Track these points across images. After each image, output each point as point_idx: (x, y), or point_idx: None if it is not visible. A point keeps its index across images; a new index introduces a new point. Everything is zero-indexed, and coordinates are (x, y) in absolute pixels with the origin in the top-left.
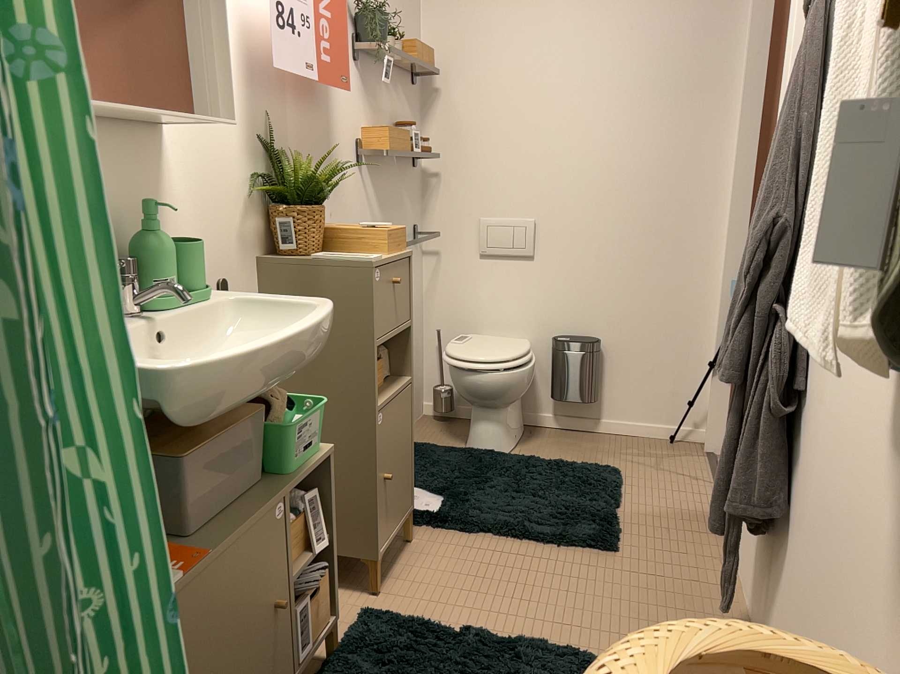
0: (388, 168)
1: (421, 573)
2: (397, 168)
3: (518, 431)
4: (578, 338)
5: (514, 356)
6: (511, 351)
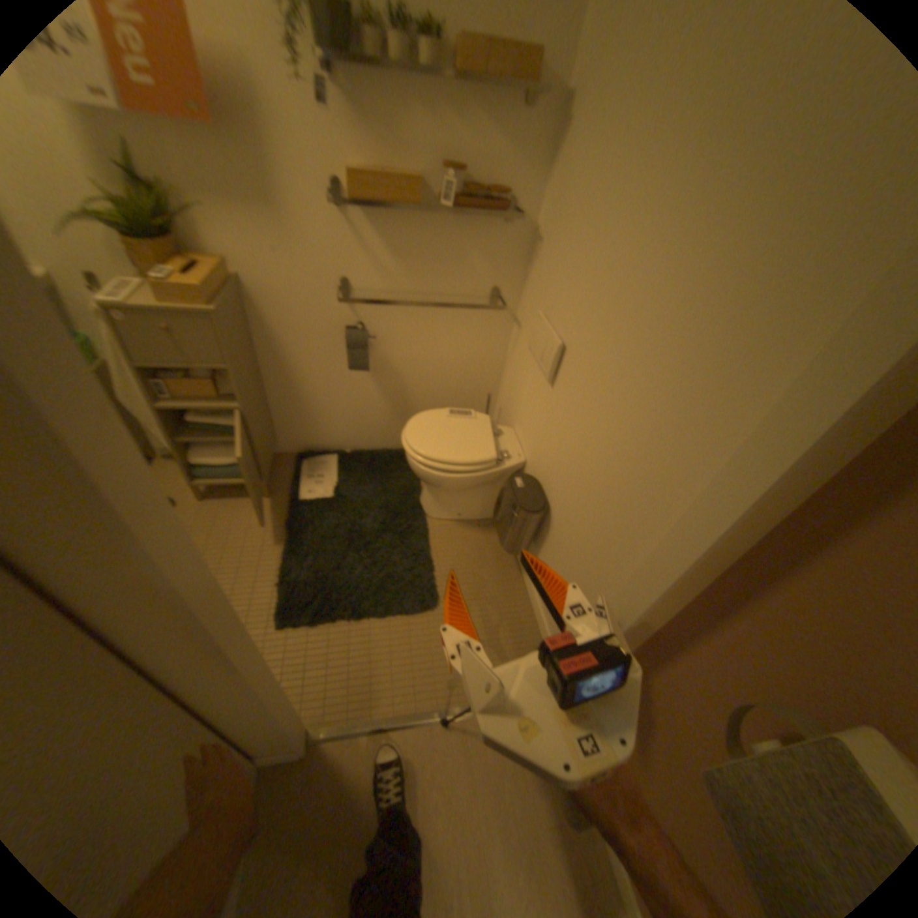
0: (417, 210)
1: (222, 513)
2: (447, 213)
3: (465, 511)
4: (532, 492)
5: (431, 455)
6: (442, 450)
